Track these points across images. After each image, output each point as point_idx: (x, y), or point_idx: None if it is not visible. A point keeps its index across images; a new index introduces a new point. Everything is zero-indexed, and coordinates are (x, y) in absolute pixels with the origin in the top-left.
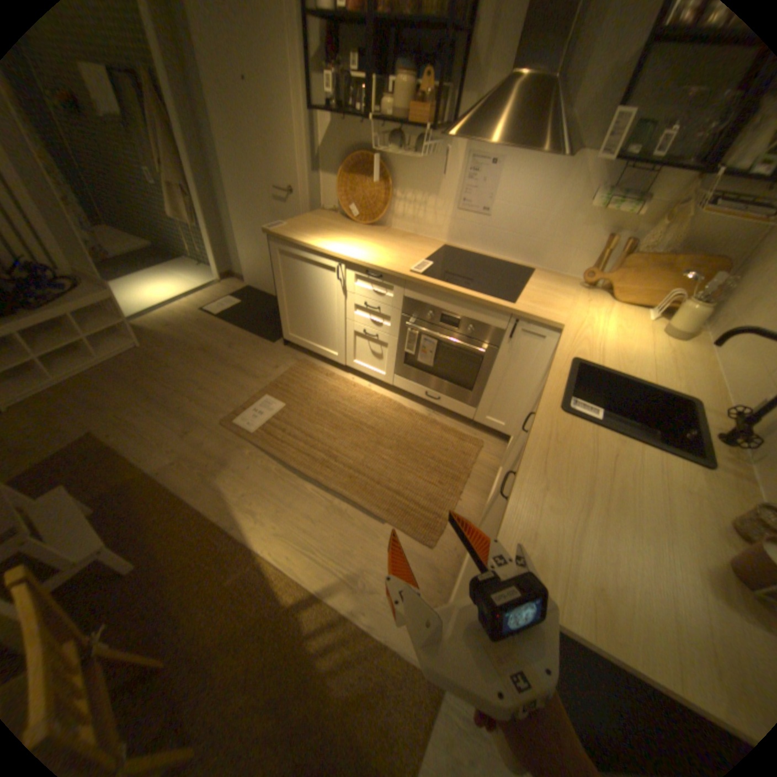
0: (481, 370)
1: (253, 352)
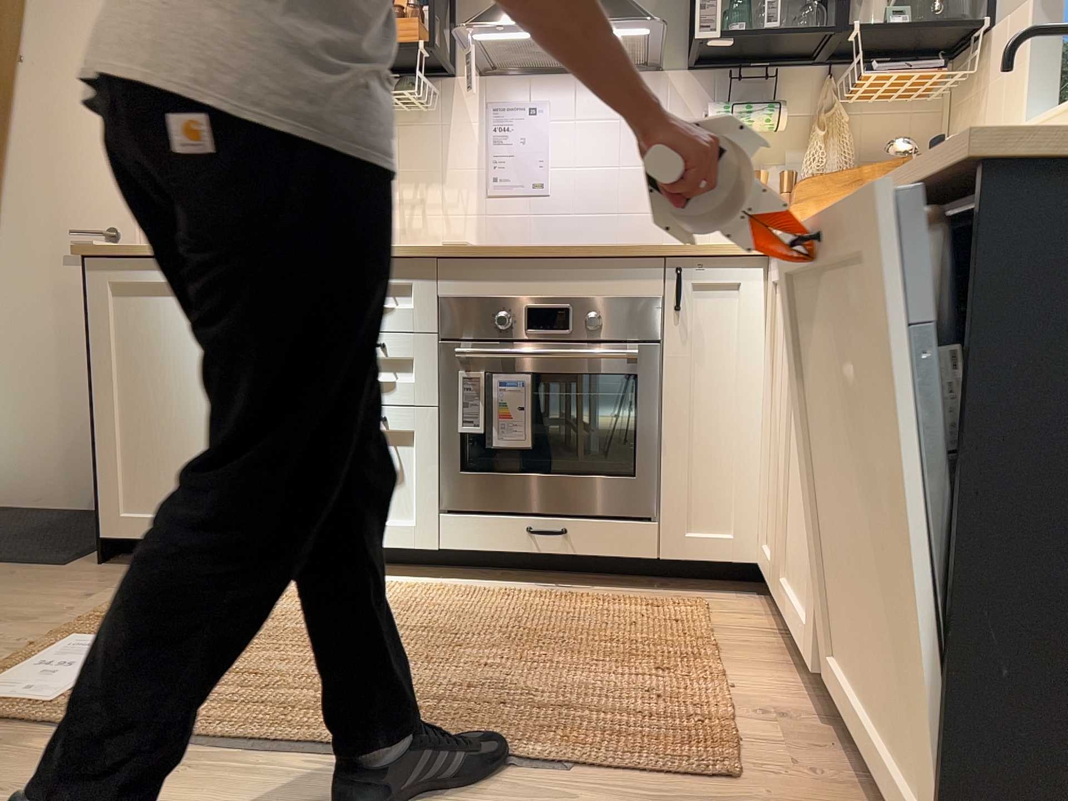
0: (644, 413)
1: (1, 589)
